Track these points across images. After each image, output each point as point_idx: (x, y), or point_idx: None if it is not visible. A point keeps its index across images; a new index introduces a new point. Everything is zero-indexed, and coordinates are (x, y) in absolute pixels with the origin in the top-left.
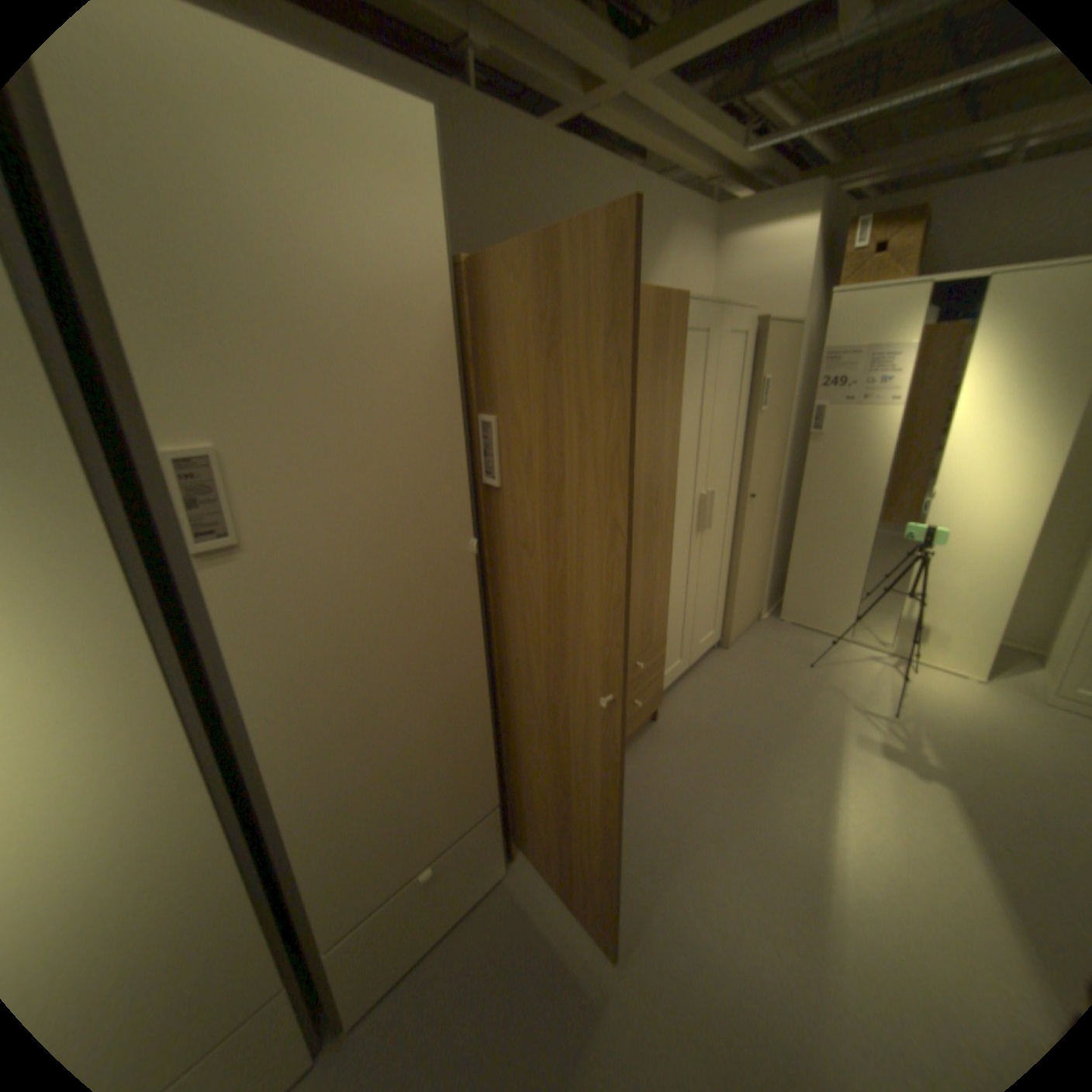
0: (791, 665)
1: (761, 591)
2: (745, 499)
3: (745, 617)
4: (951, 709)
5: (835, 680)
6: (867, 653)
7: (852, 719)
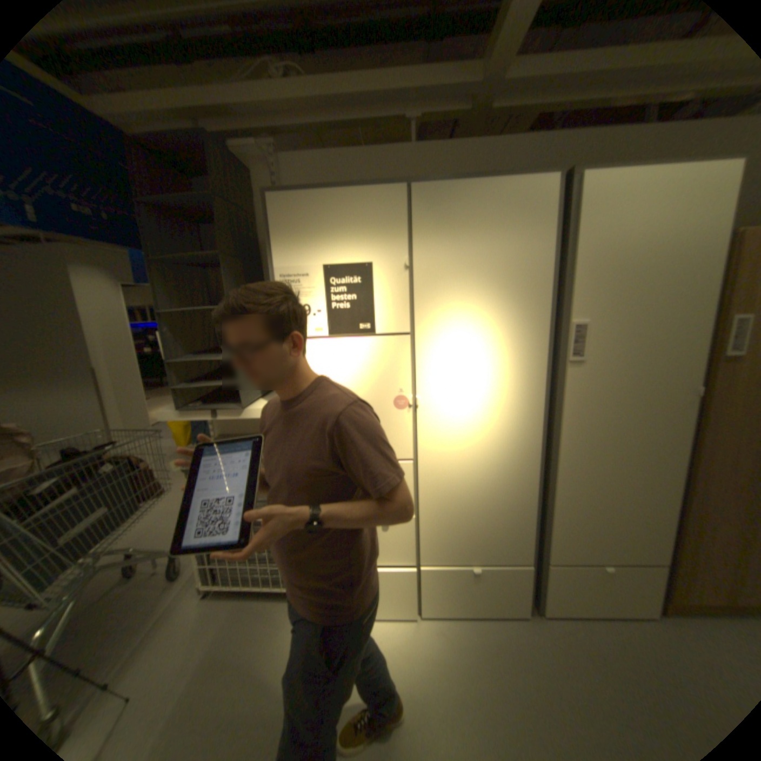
0: None
1: None
2: None
3: None
4: None
5: None
6: None
7: None
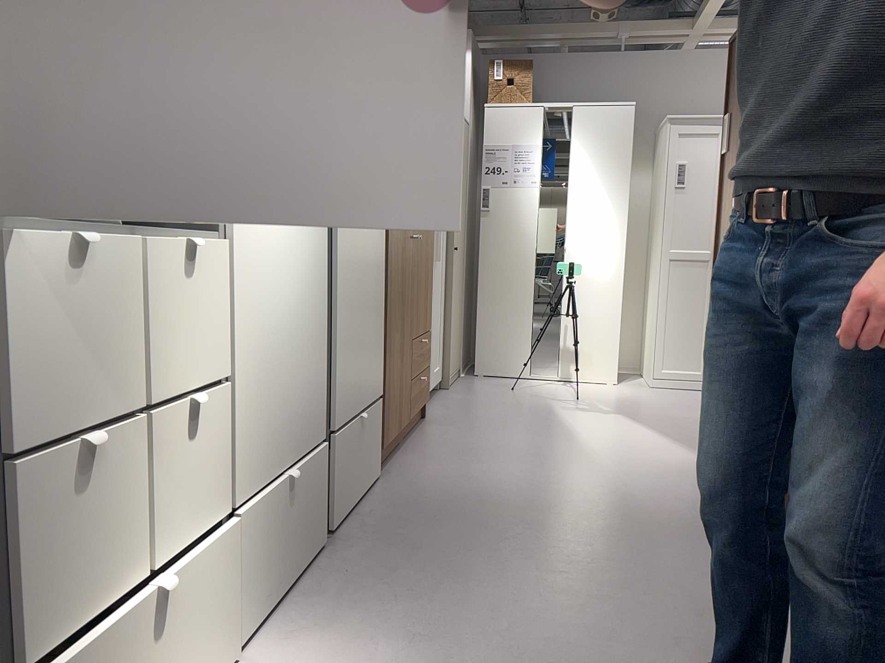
0: (499, 391)
1: (460, 344)
2: (452, 248)
3: (454, 362)
4: (604, 394)
5: (532, 392)
6: (544, 382)
7: (553, 403)
